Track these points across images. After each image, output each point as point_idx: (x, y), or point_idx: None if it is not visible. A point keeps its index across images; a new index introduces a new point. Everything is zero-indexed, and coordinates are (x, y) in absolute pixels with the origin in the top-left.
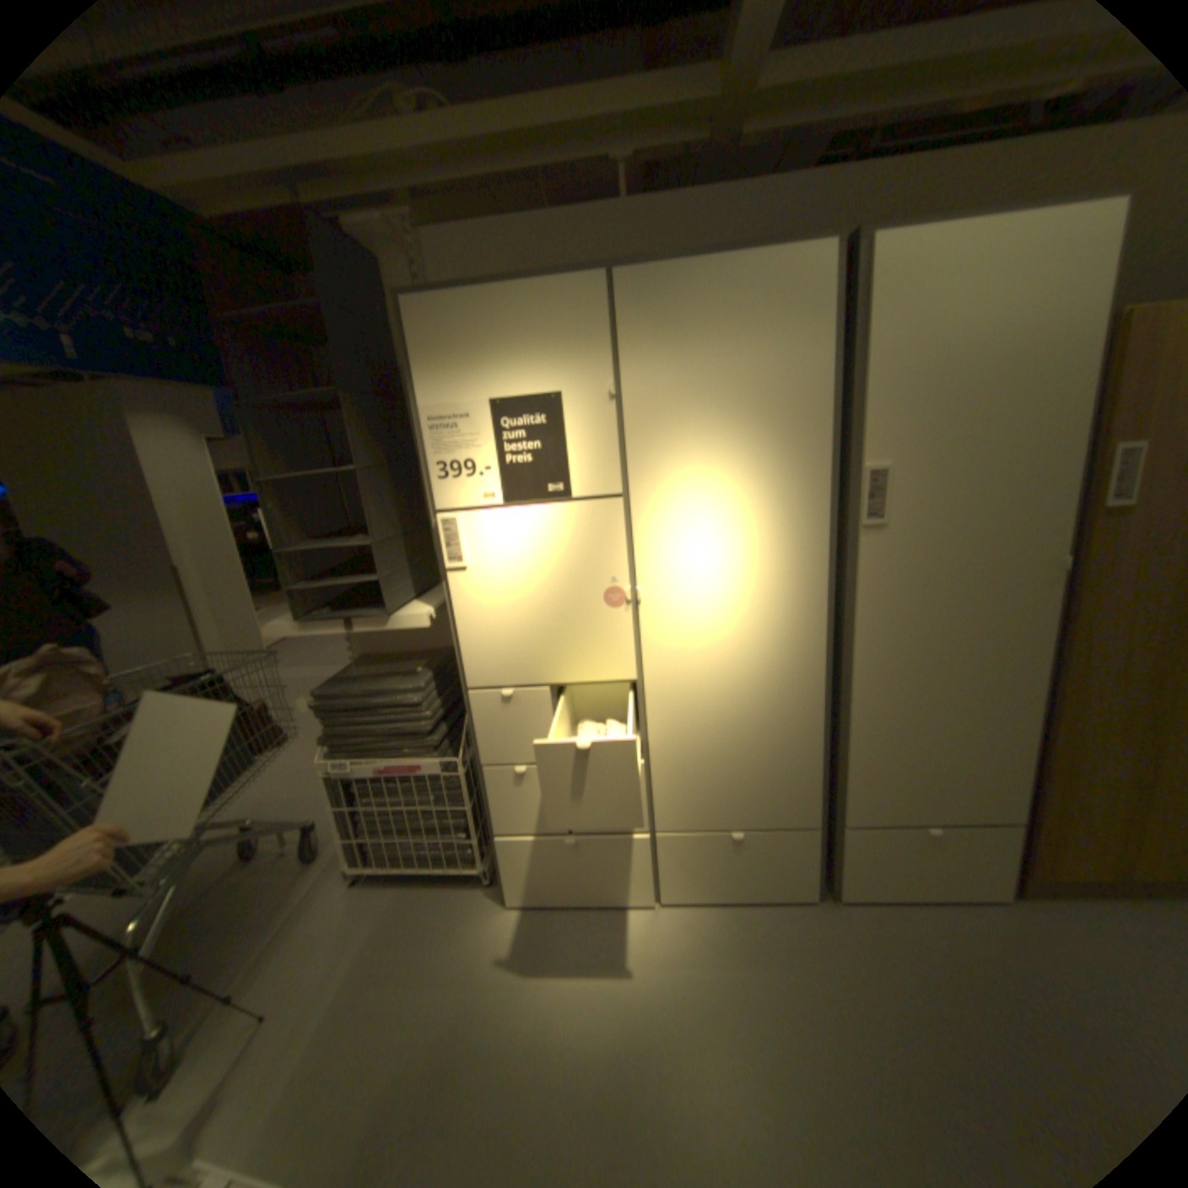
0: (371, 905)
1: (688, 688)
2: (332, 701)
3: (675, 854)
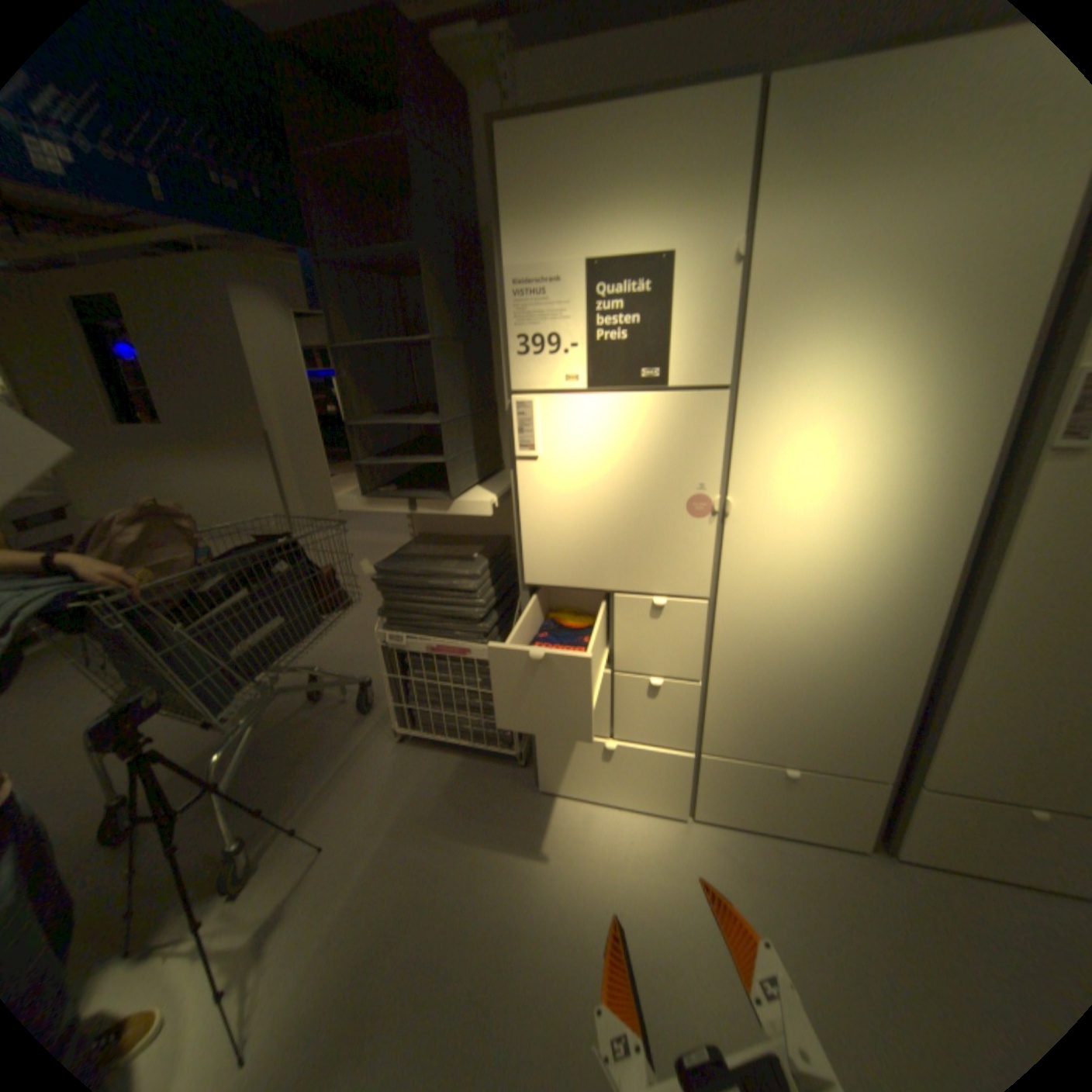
0: (417, 763)
1: (768, 616)
2: (392, 576)
3: (720, 778)
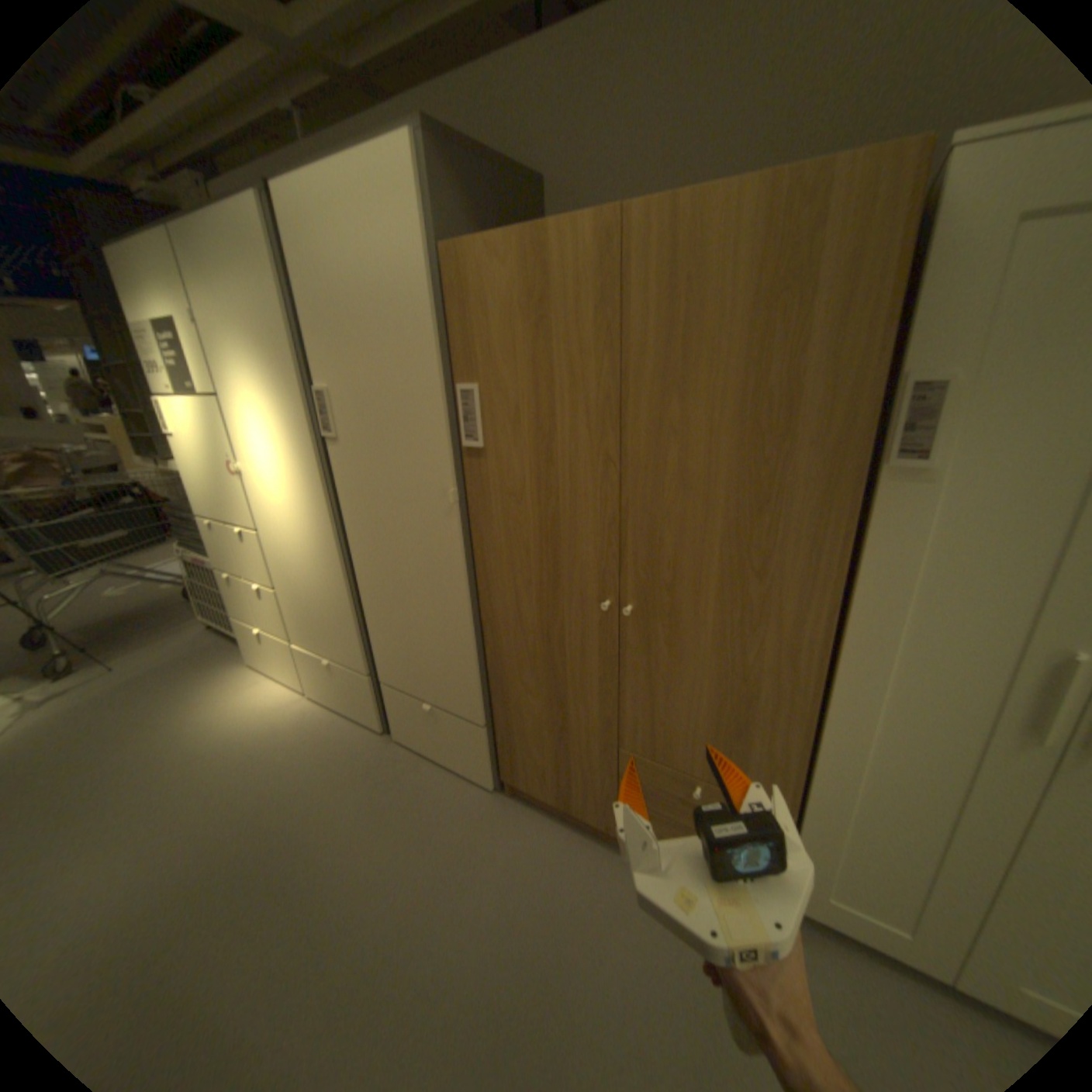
0: (205, 640)
1: (279, 544)
2: (175, 511)
3: (303, 662)
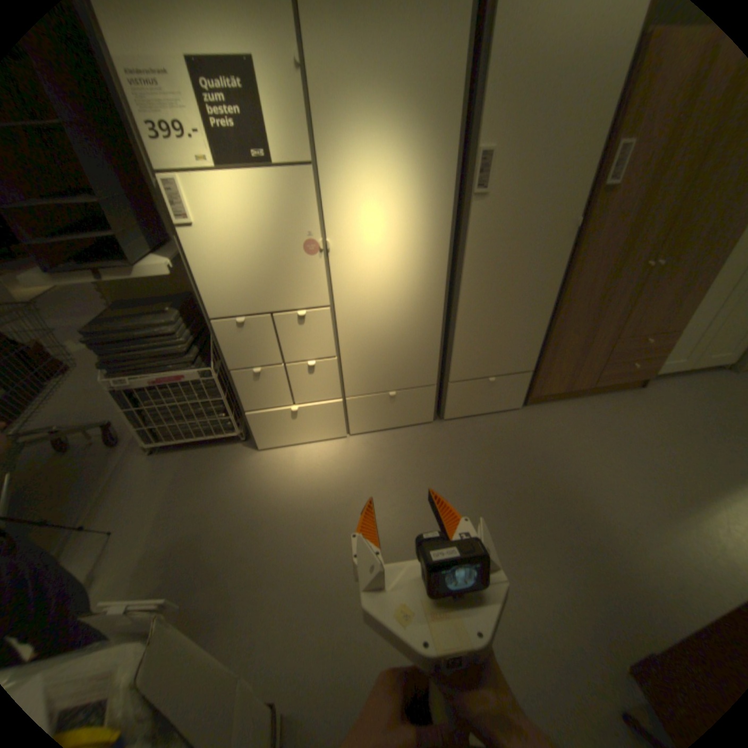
0: (168, 462)
1: (363, 310)
2: (99, 336)
3: (357, 407)
